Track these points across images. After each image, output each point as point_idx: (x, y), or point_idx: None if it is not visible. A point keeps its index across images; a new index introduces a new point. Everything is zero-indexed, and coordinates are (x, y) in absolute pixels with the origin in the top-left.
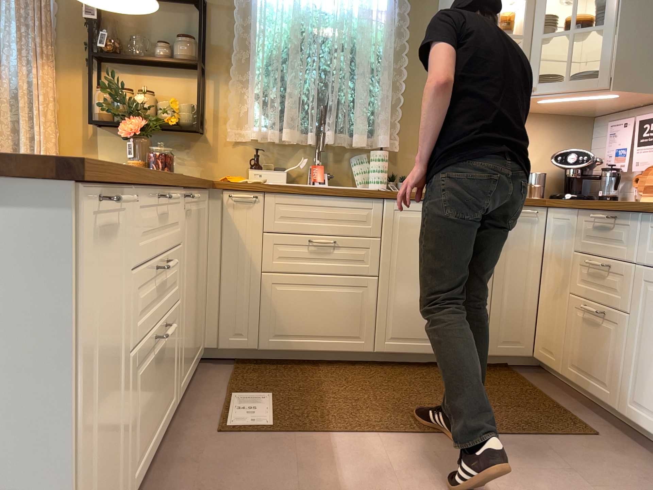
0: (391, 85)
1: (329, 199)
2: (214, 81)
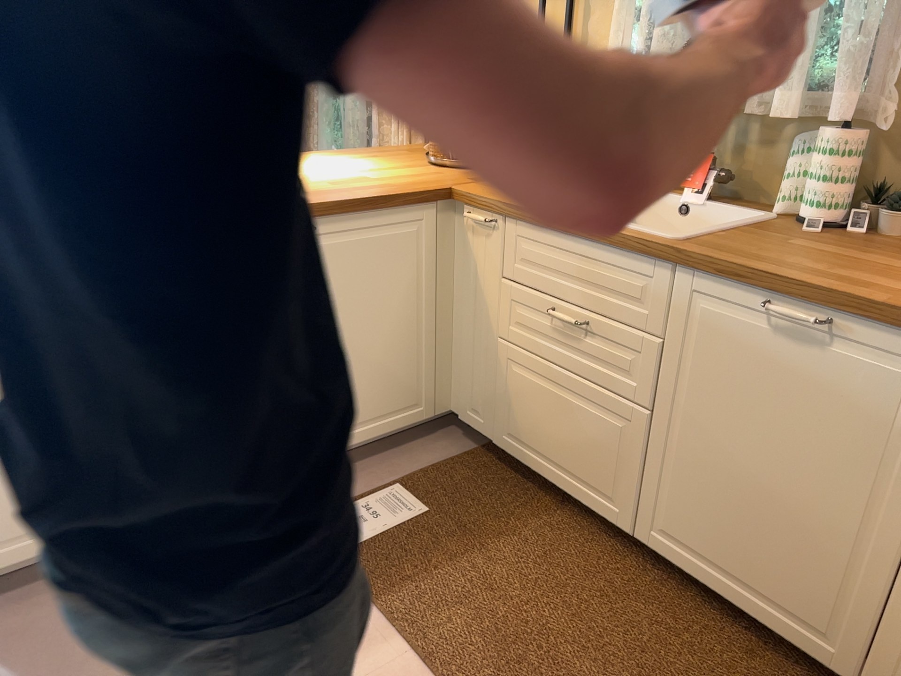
0: None
1: (585, 244)
2: None
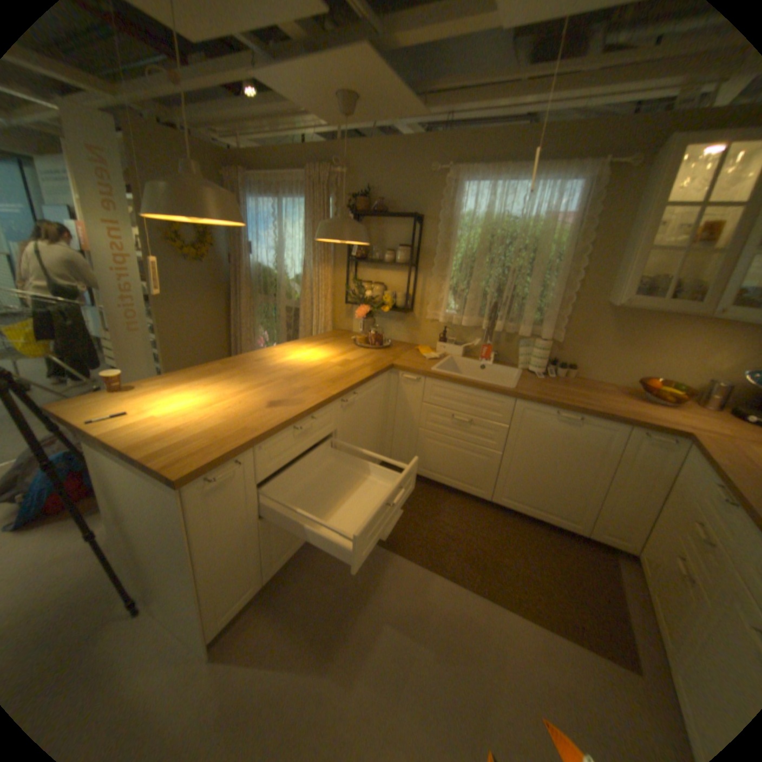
0: (568, 282)
1: (471, 390)
2: (422, 274)
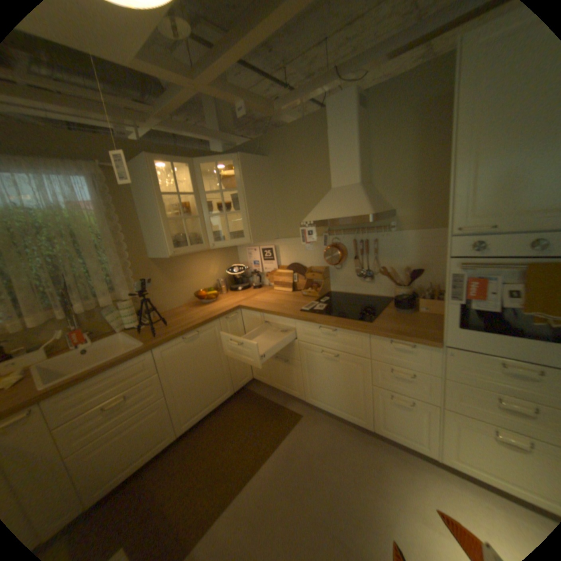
0: (114, 254)
1: (106, 373)
2: None
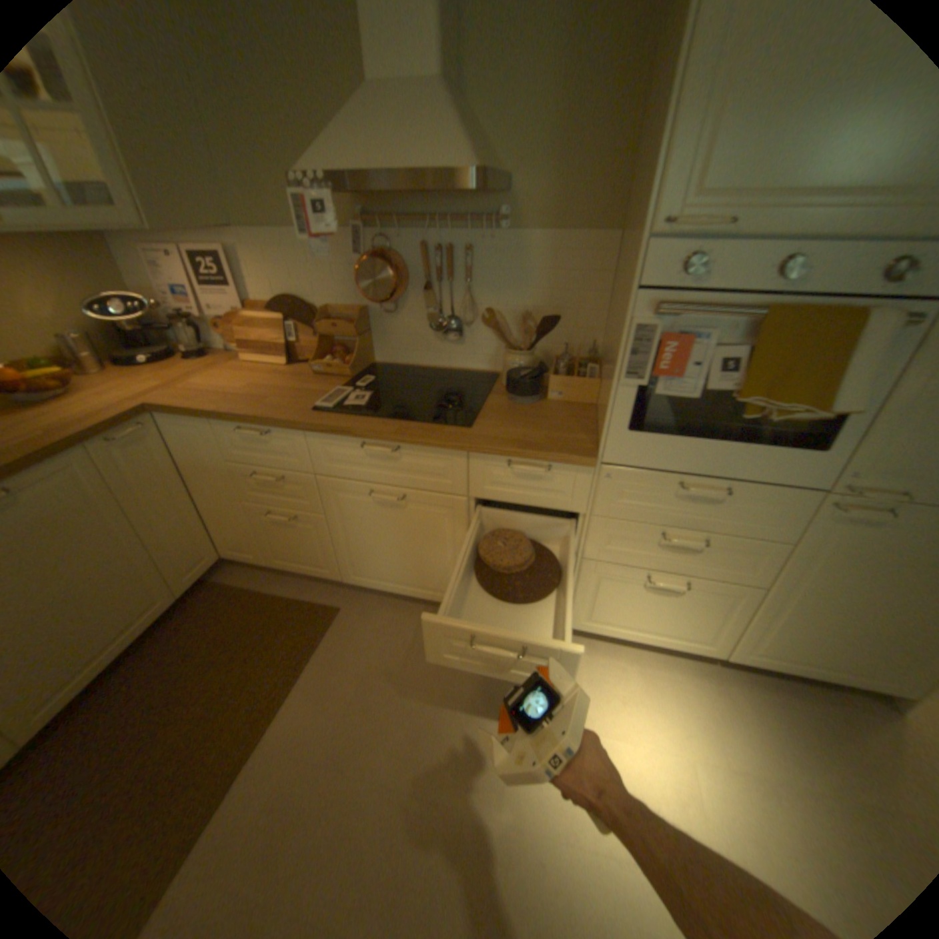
0: None
1: None
2: None
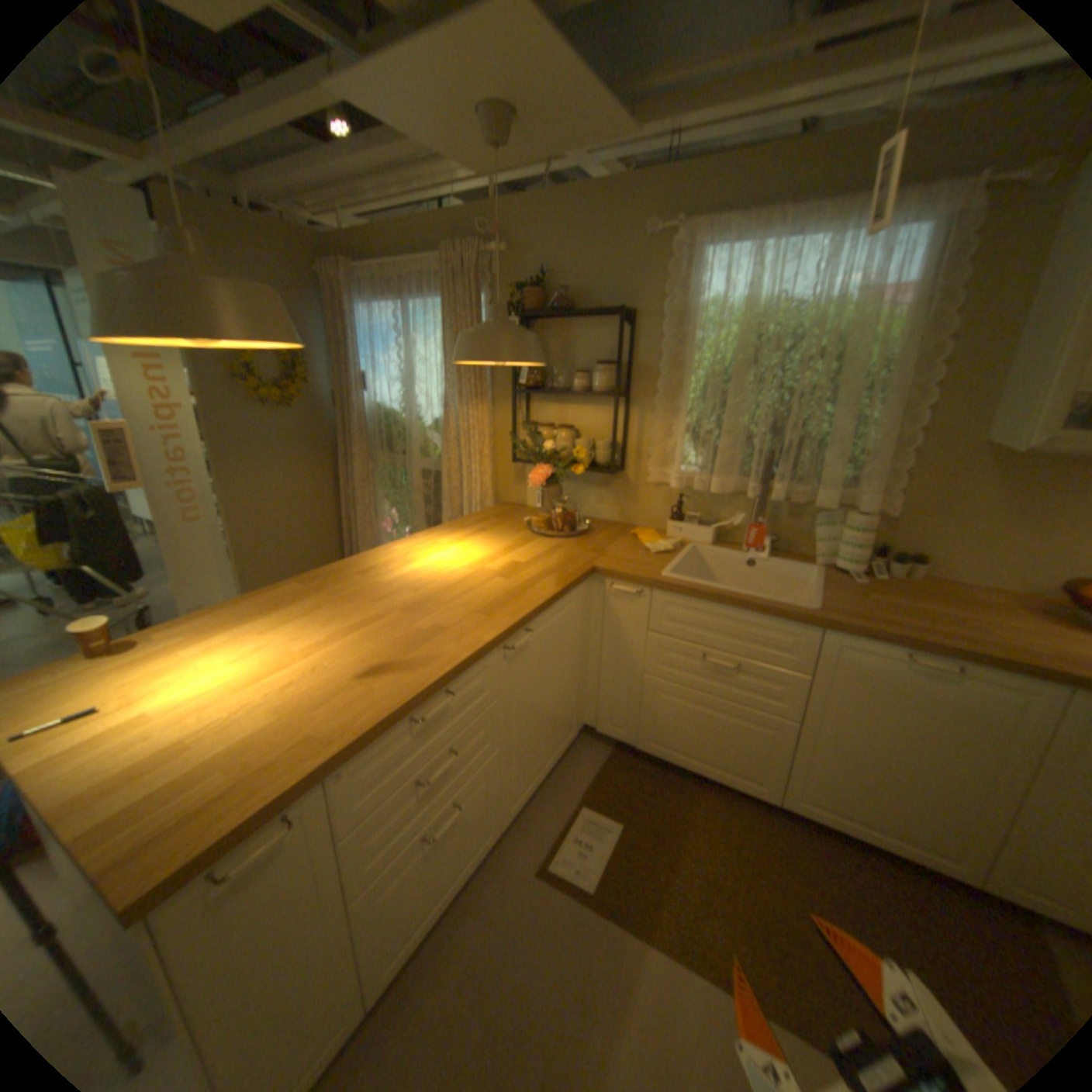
0: (906, 408)
1: (736, 612)
2: (637, 408)
